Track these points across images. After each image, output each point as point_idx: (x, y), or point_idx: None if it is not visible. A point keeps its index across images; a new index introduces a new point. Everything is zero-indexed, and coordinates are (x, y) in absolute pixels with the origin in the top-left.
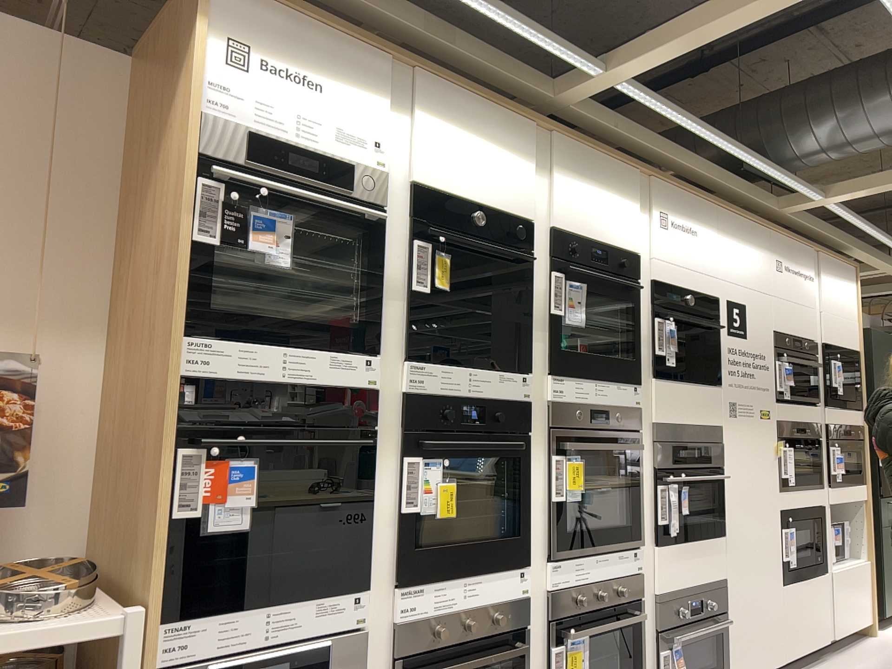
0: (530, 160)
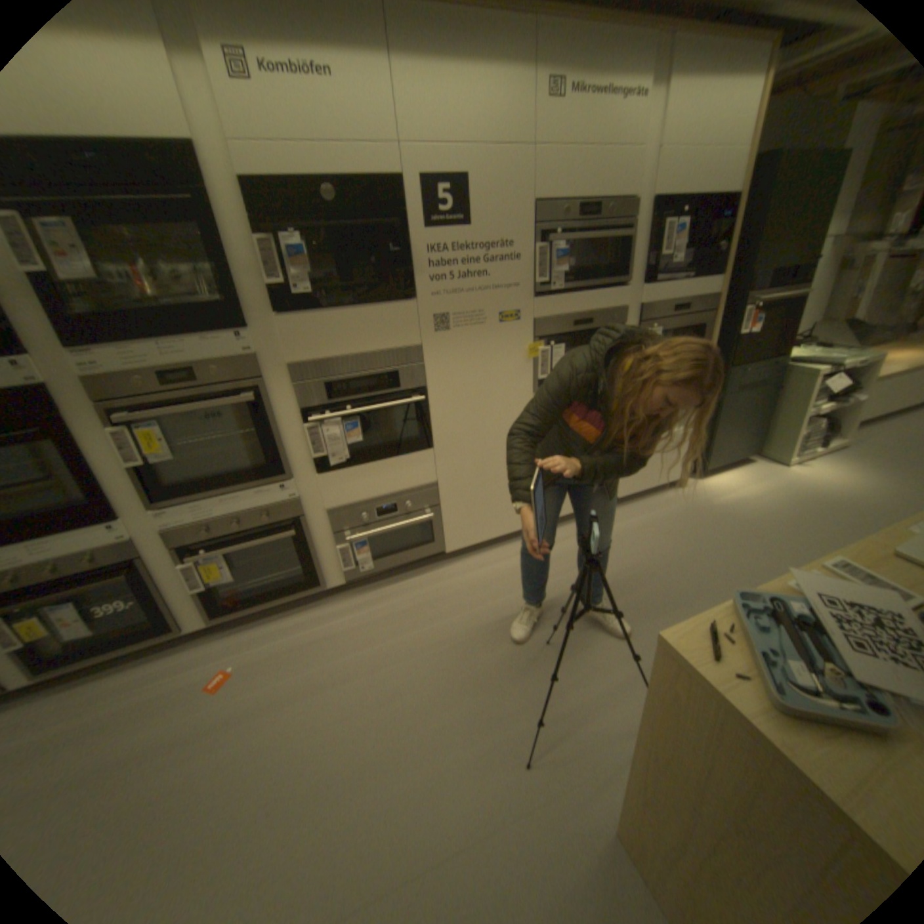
0: None
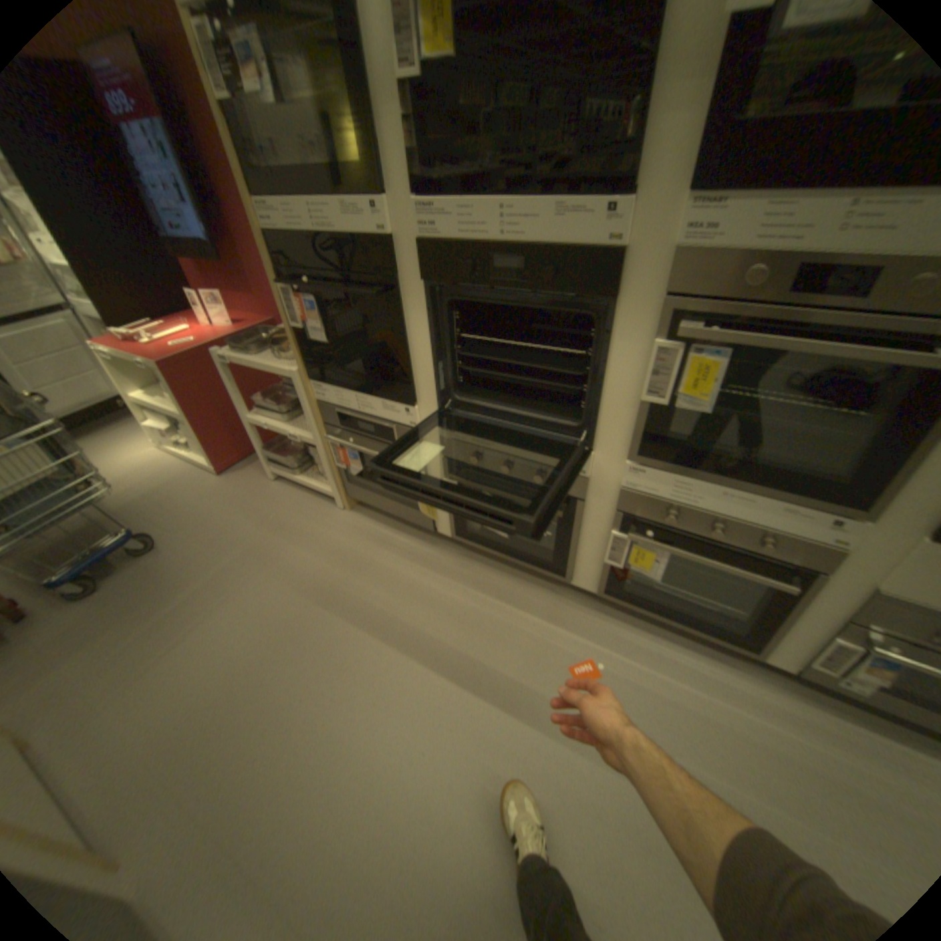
0: None
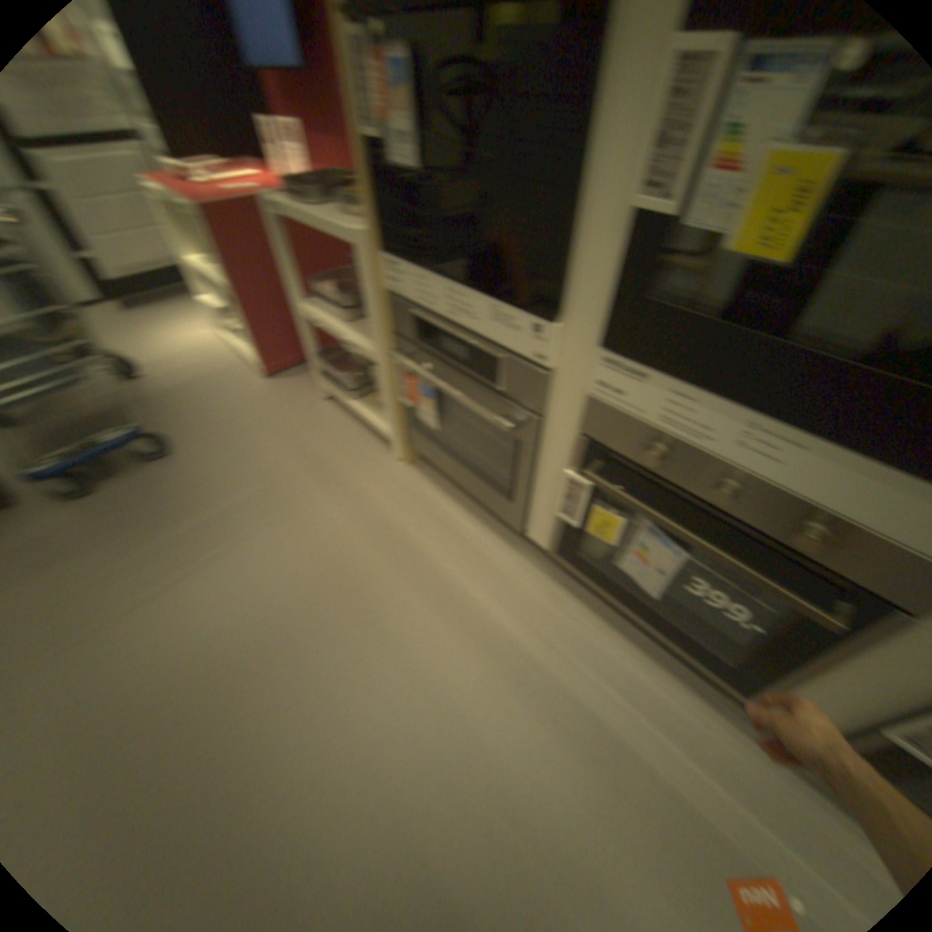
0: None
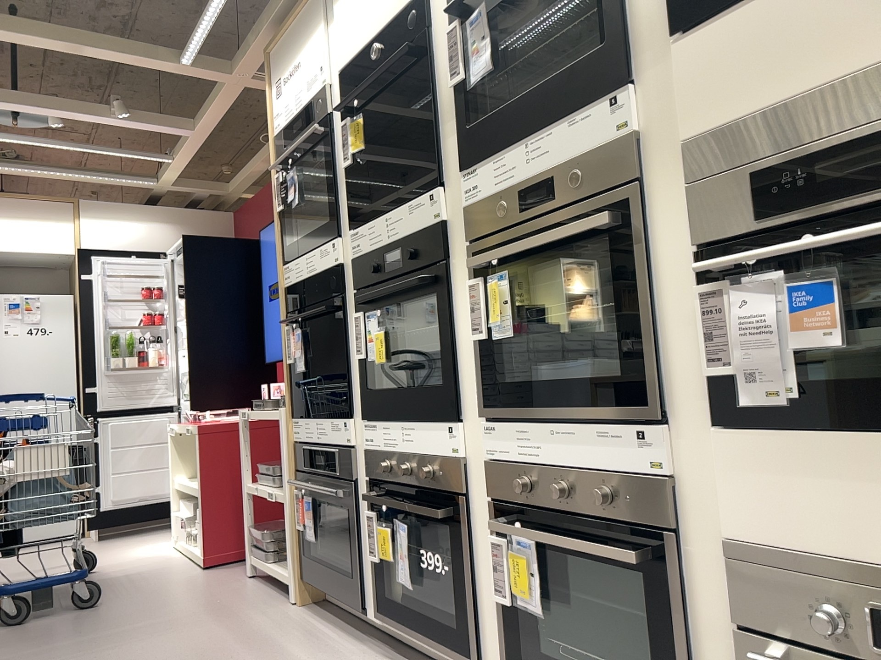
0: None
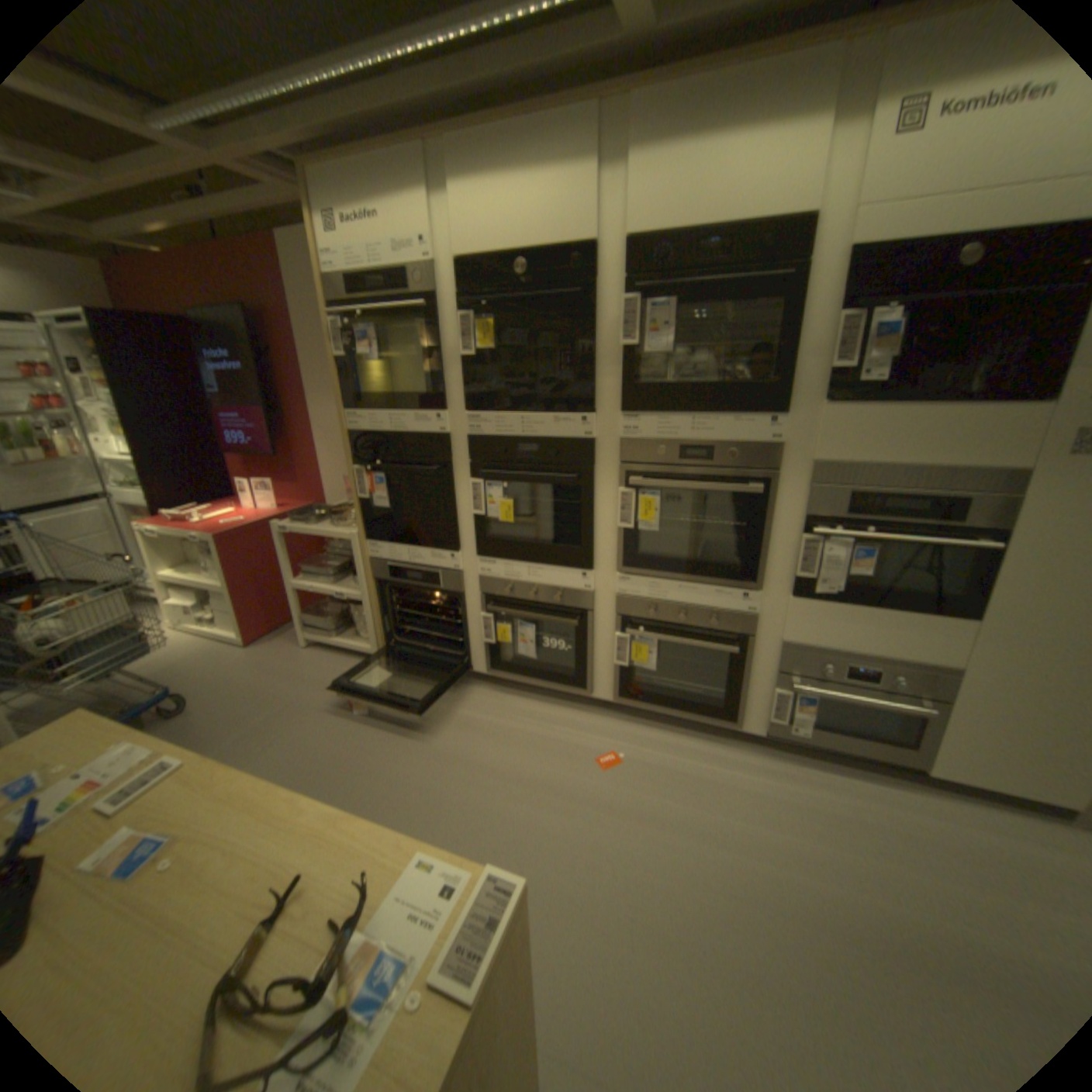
0: (592, 152)
